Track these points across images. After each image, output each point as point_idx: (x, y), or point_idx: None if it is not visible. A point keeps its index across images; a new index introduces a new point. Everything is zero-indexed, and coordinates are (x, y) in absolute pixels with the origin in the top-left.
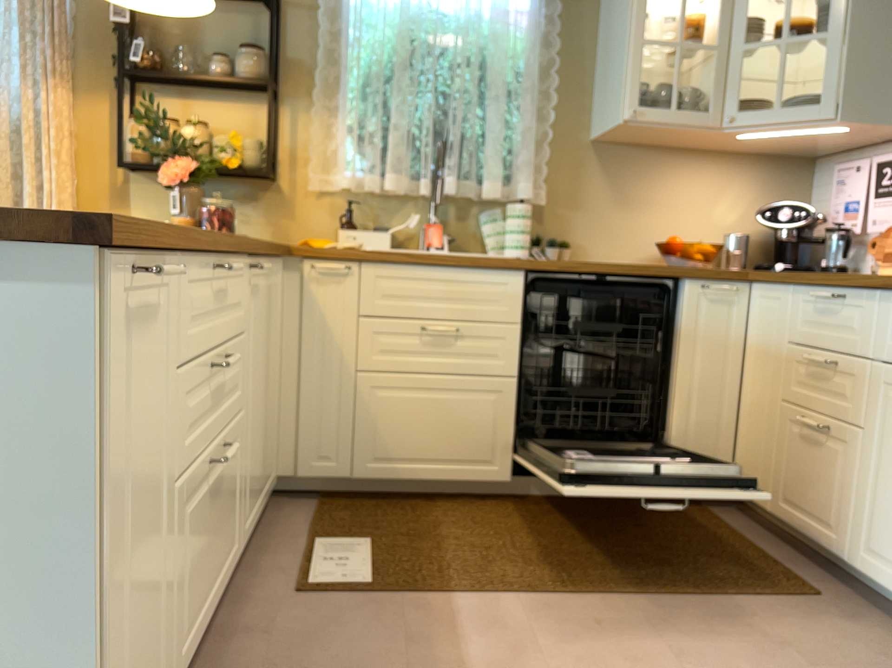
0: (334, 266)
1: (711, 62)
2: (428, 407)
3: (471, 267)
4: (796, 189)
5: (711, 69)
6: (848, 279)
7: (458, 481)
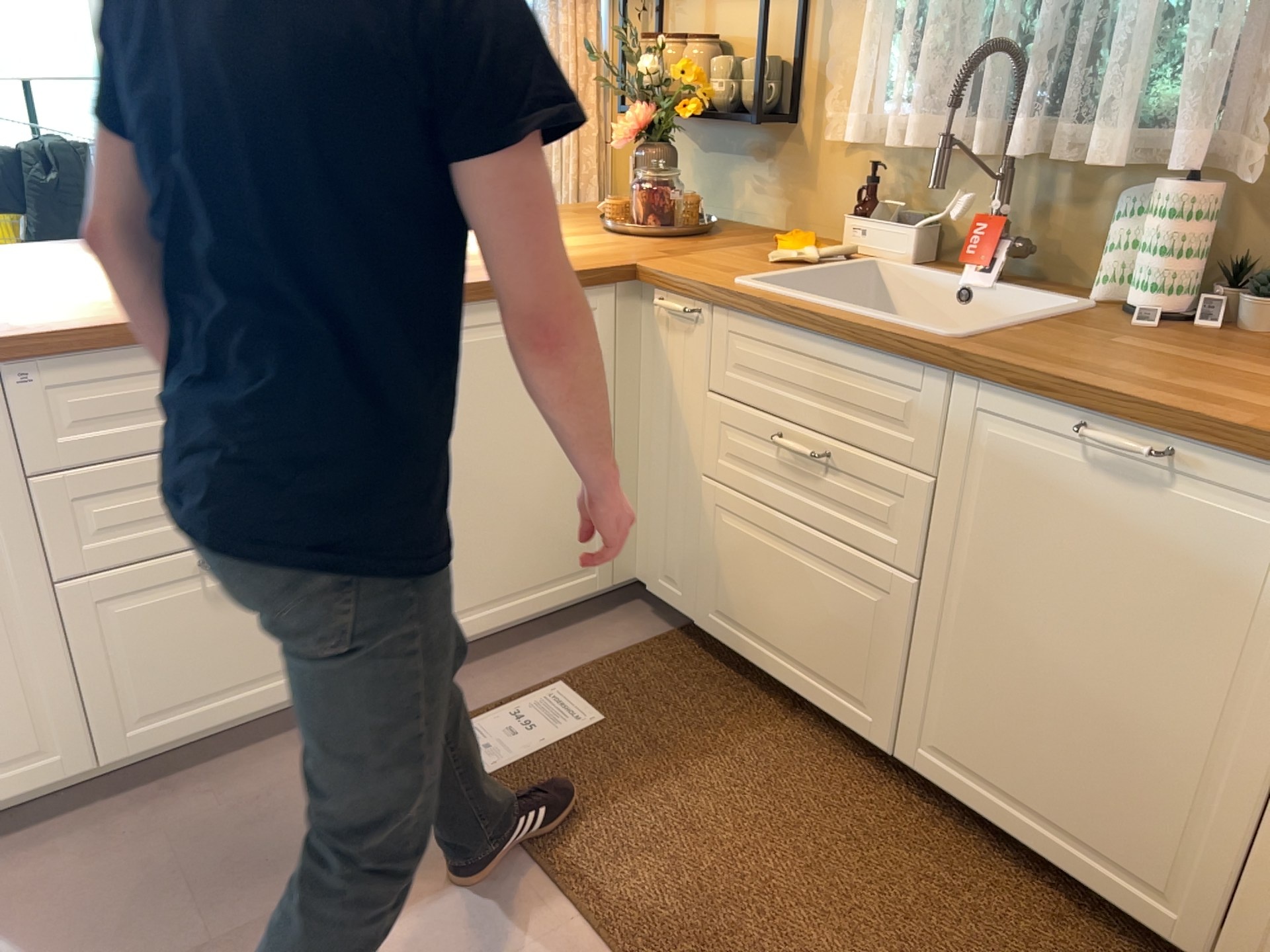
0: (674, 305)
1: None
2: (782, 567)
3: (859, 345)
4: None
5: None
6: None
7: (814, 703)
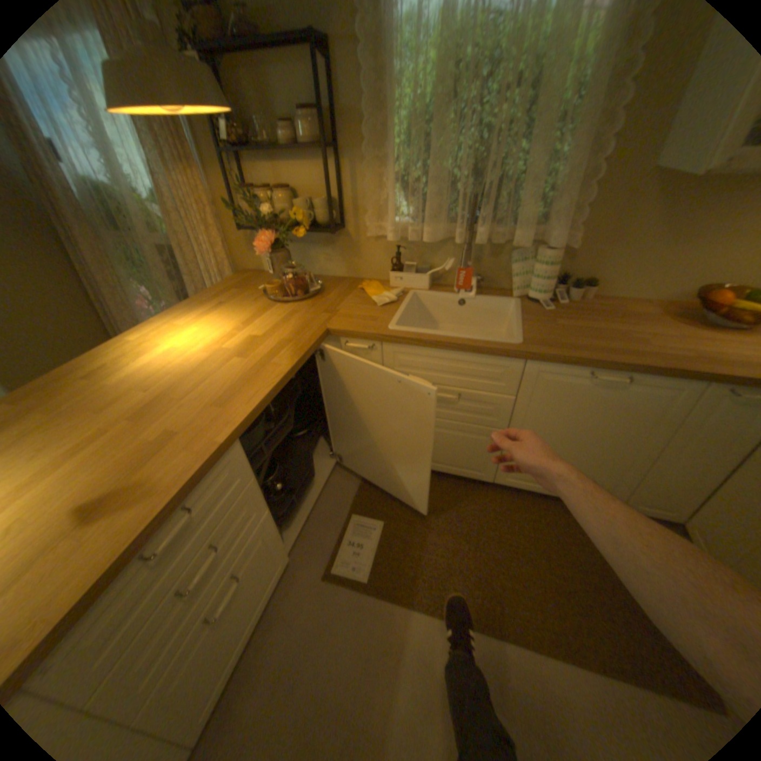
0: (361, 346)
1: None
2: (435, 435)
3: (474, 352)
4: None
5: None
6: None
7: (454, 474)
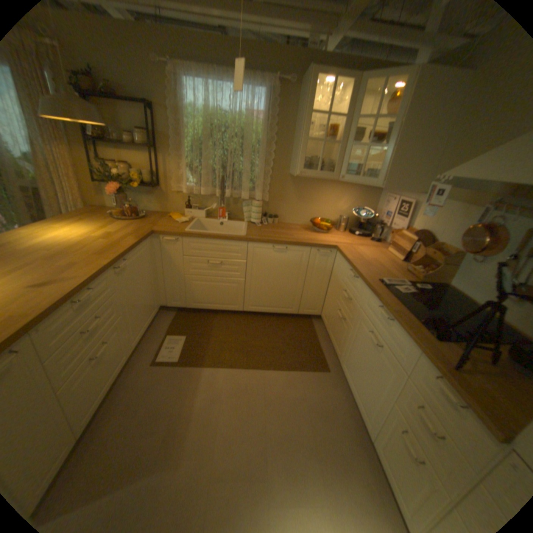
0: (171, 239)
1: (340, 146)
2: (212, 287)
3: (226, 240)
4: (373, 197)
5: (339, 149)
6: (359, 273)
7: (224, 309)
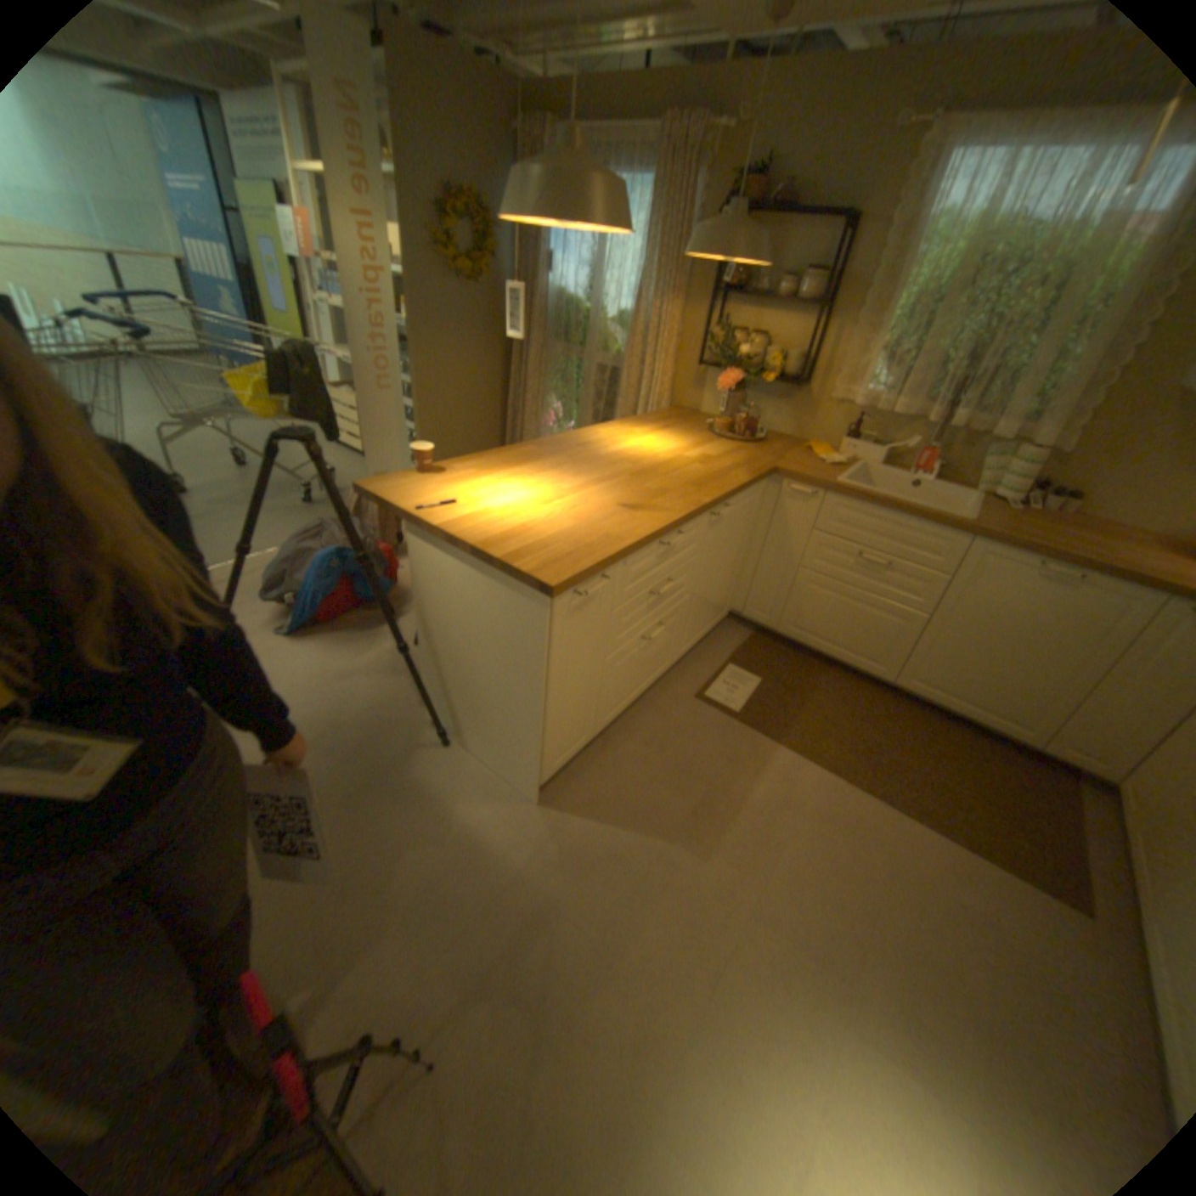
0: (804, 491)
1: None
2: (844, 609)
3: (921, 519)
4: None
5: None
6: None
7: (850, 664)
